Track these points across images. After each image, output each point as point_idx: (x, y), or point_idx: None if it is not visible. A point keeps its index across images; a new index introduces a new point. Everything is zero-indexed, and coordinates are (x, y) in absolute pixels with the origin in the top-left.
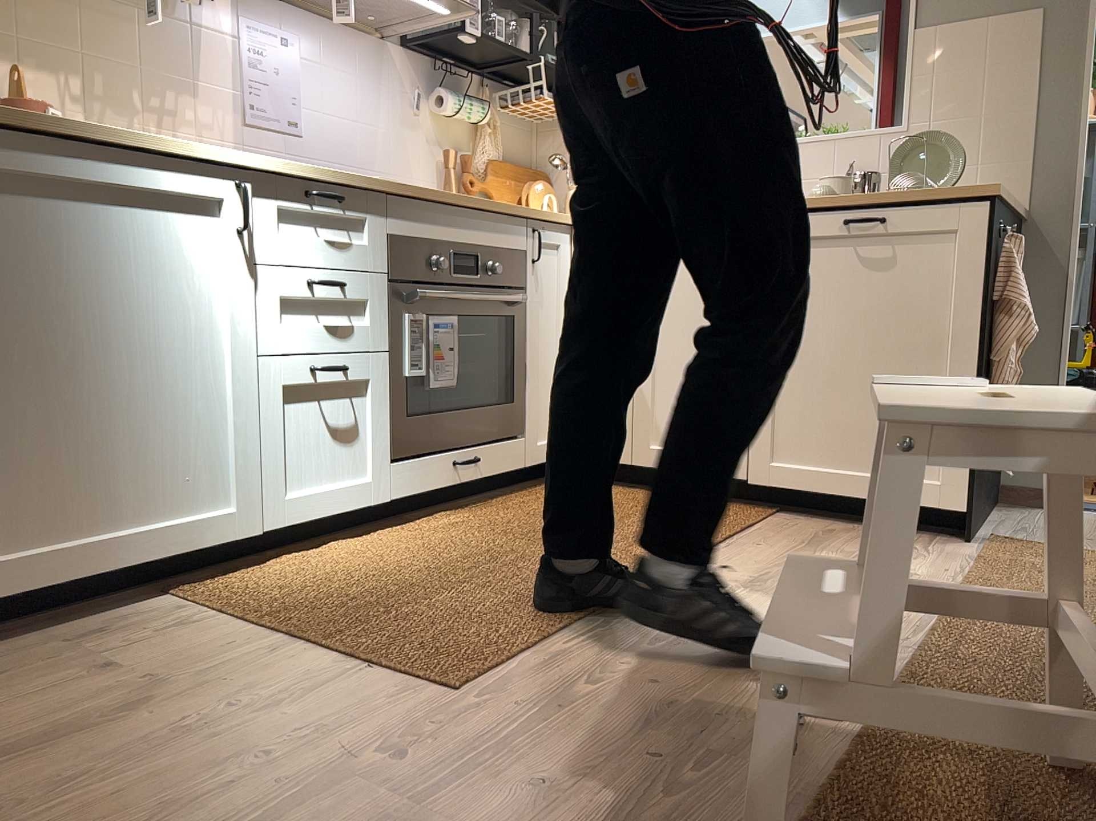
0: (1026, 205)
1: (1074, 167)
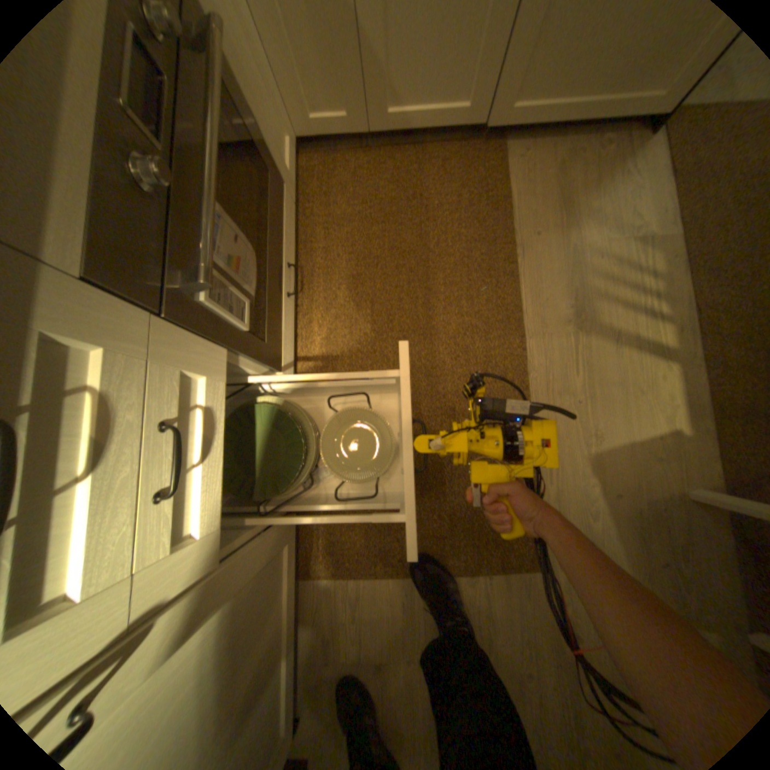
0: None
1: None
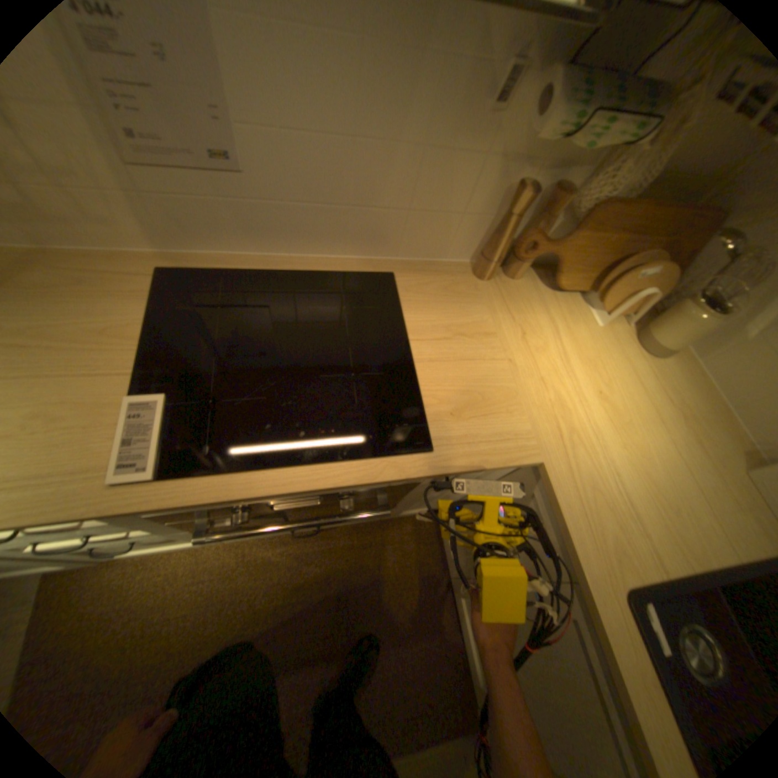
0: None
1: None
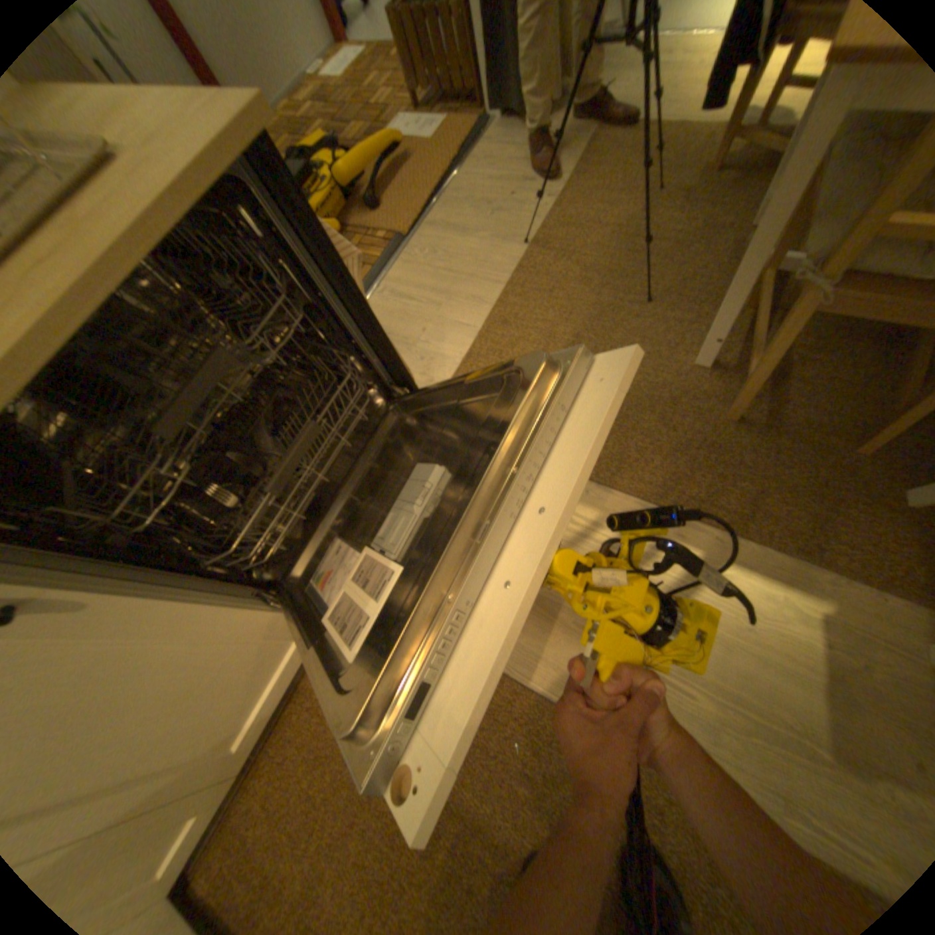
0: None
1: None
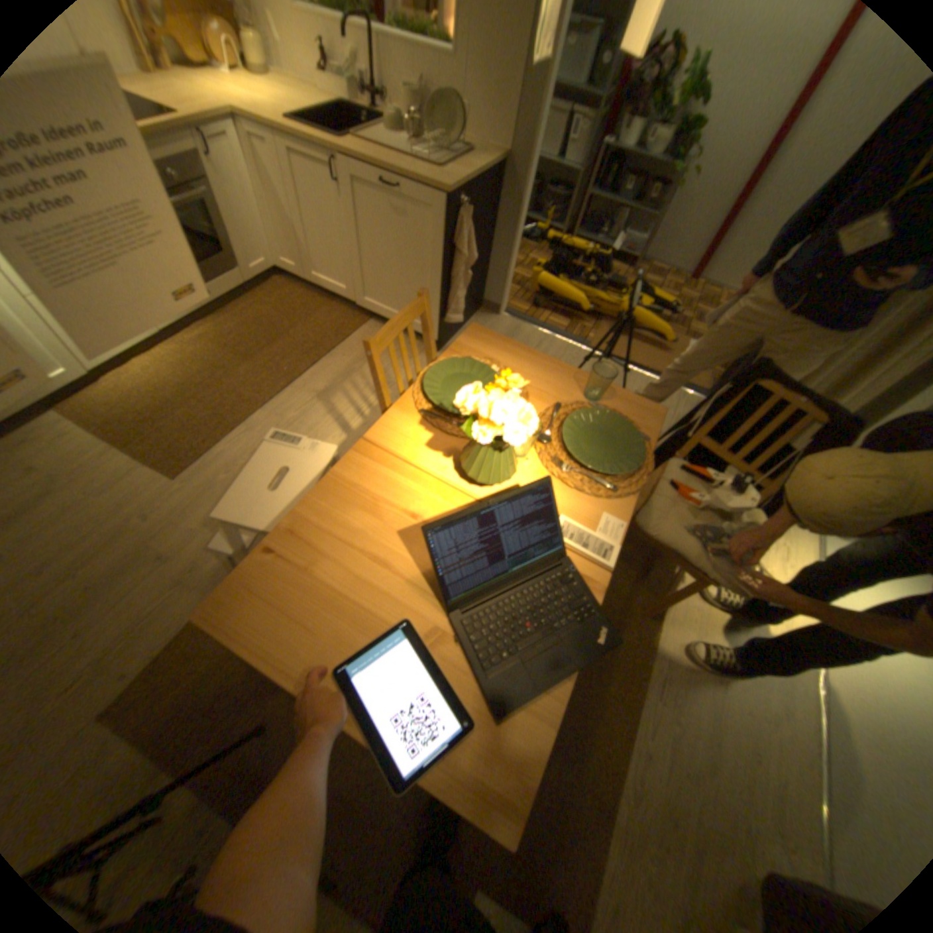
0: (514, 145)
1: (540, 127)
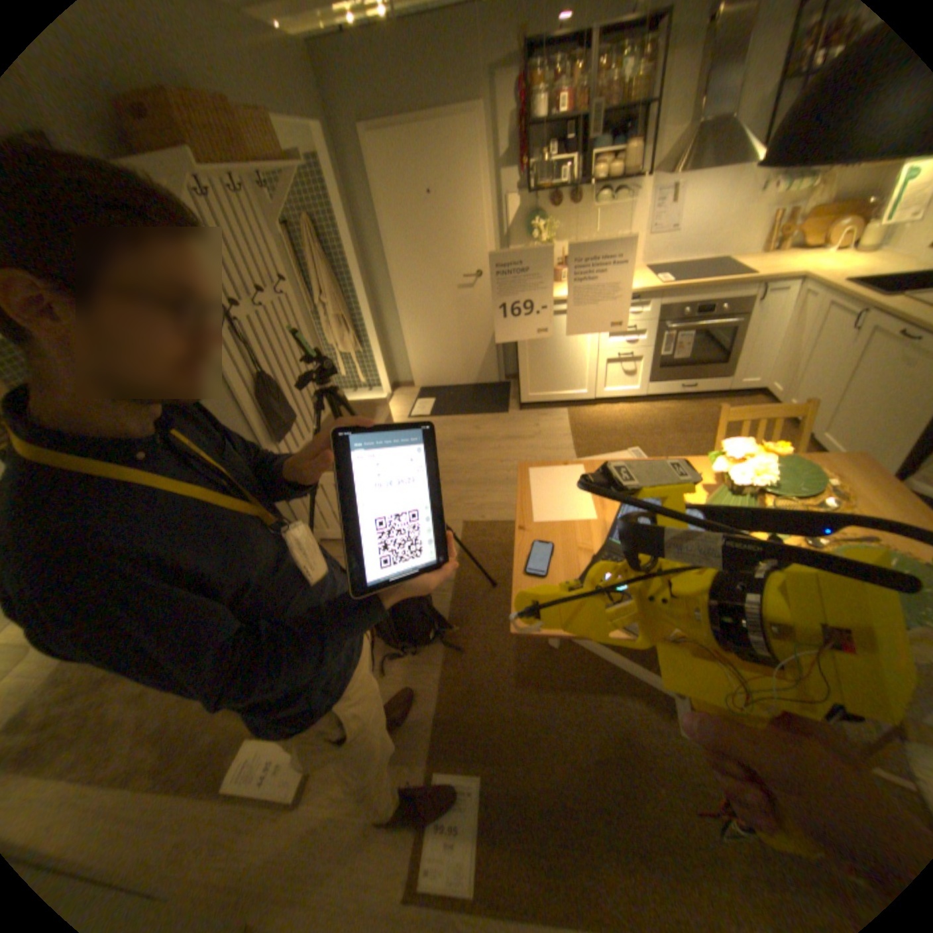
0: None
1: None
